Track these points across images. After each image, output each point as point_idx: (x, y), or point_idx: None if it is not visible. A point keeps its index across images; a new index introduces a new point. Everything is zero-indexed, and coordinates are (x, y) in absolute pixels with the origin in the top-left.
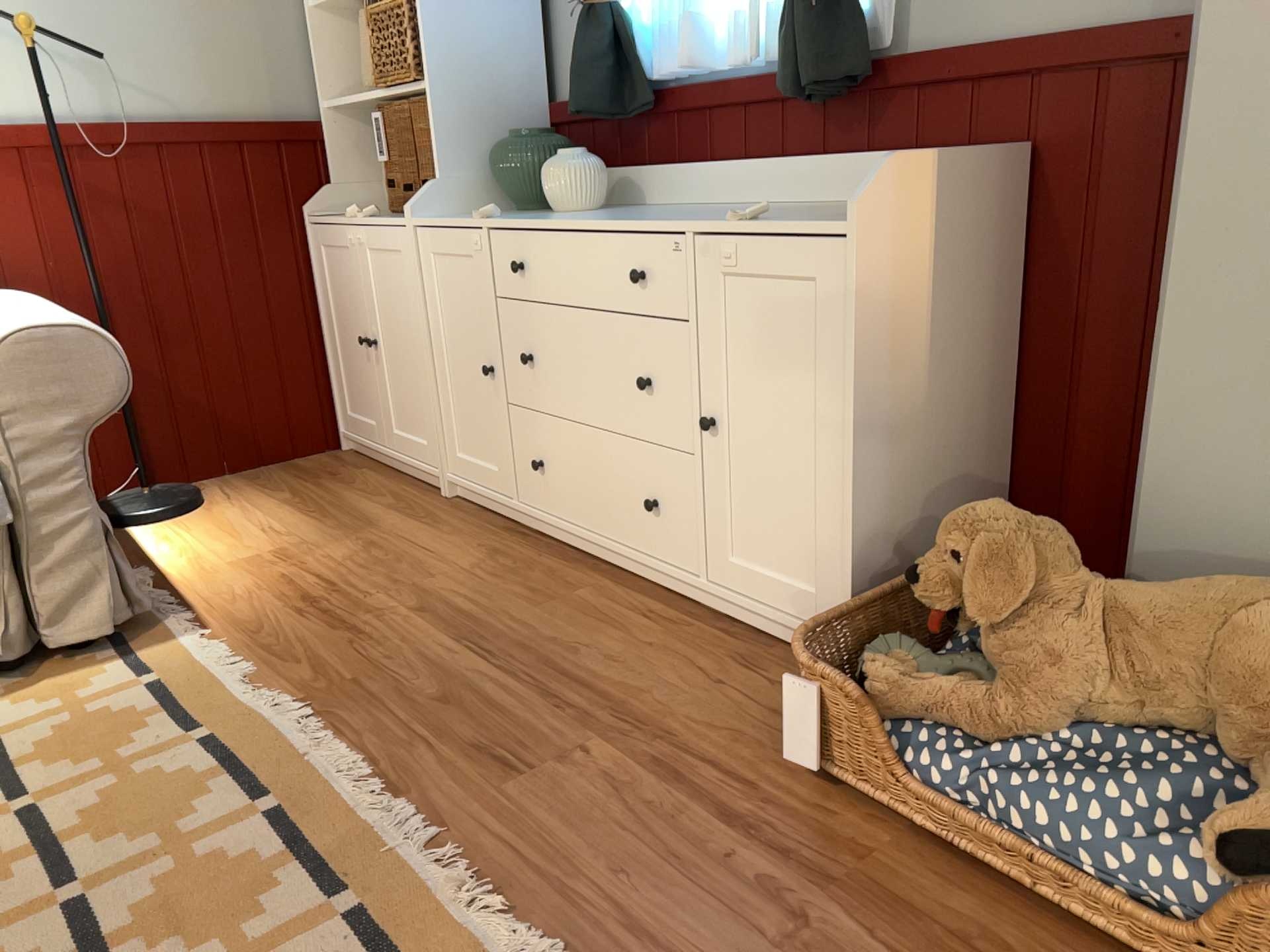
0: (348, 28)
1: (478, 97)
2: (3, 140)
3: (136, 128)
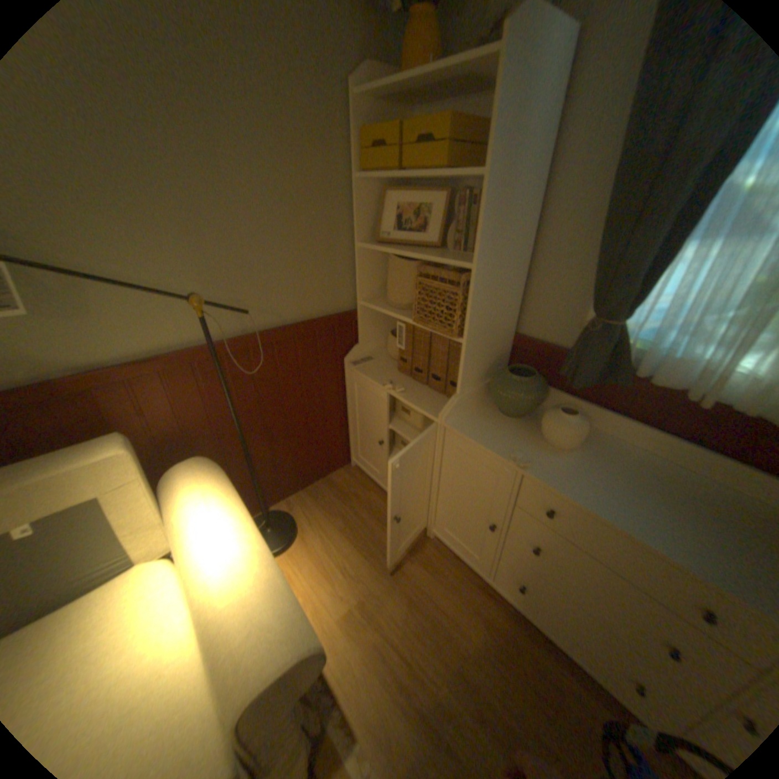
0: (377, 253)
1: (488, 341)
2: (178, 360)
3: (259, 334)
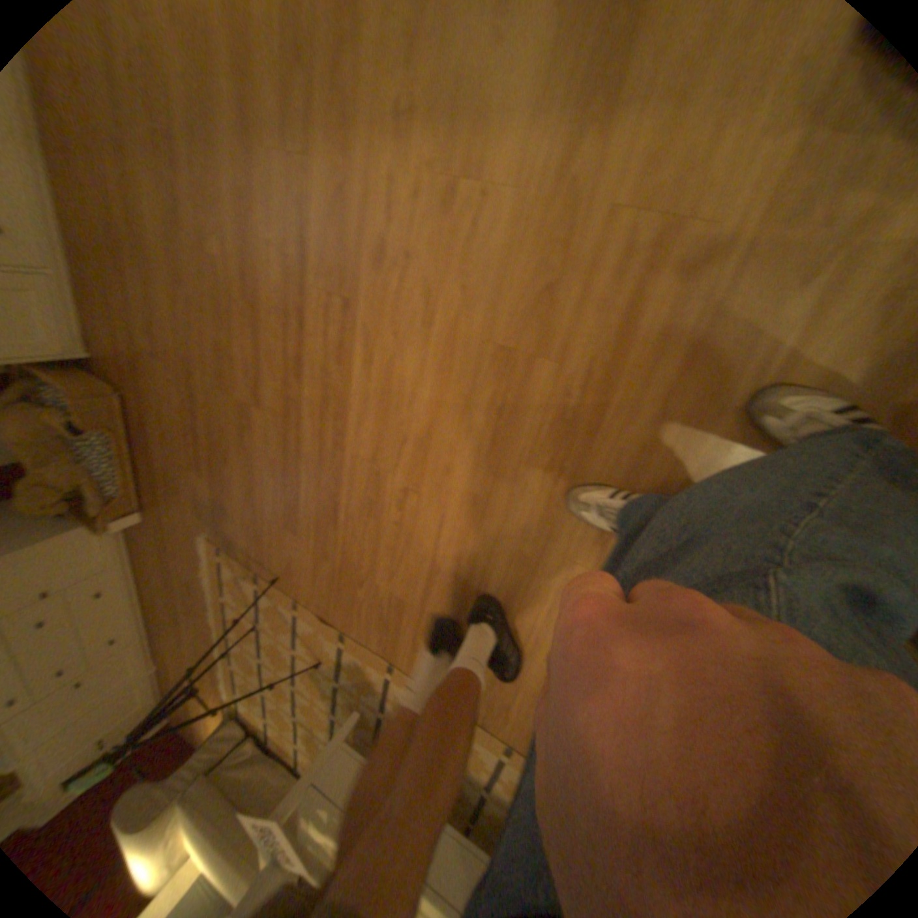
0: None
1: None
2: None
3: None
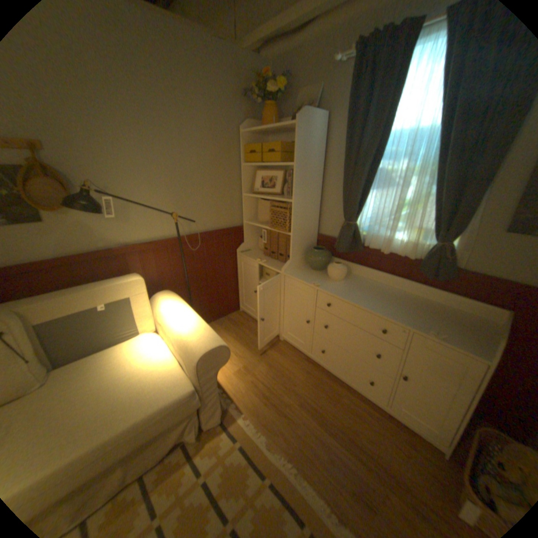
0: (252, 198)
1: (303, 235)
2: (162, 243)
3: (197, 234)
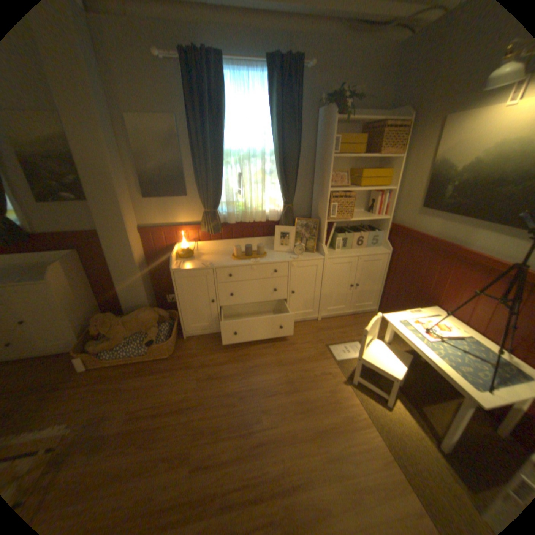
0: None
1: None
2: None
3: None
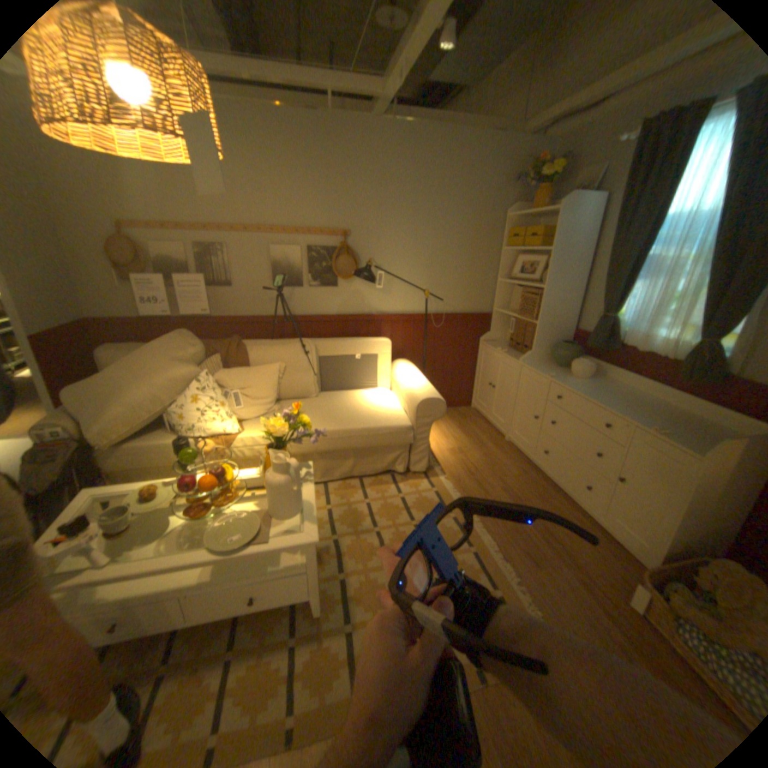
0: (508, 285)
1: (553, 326)
2: (410, 318)
3: (442, 314)
